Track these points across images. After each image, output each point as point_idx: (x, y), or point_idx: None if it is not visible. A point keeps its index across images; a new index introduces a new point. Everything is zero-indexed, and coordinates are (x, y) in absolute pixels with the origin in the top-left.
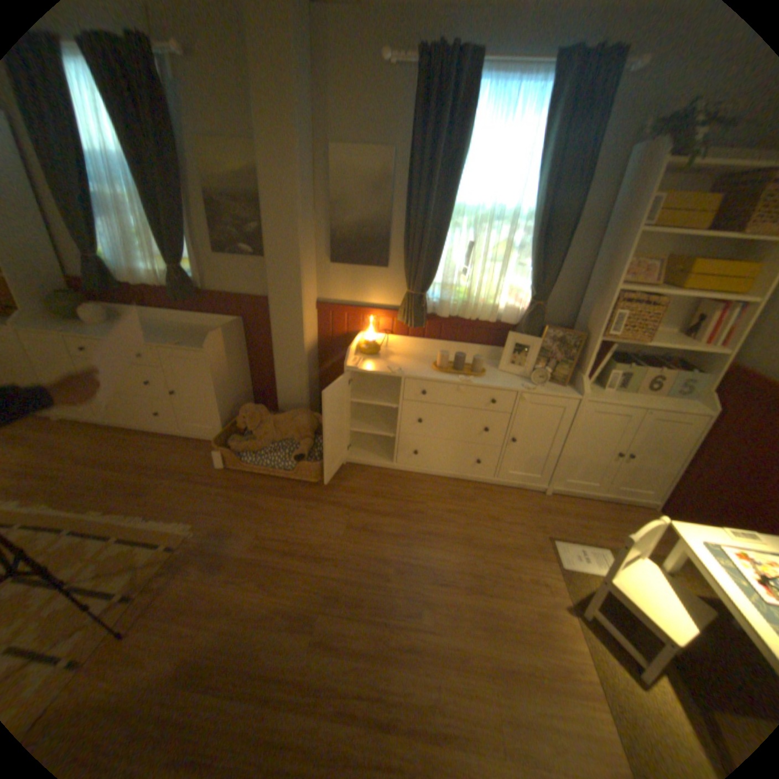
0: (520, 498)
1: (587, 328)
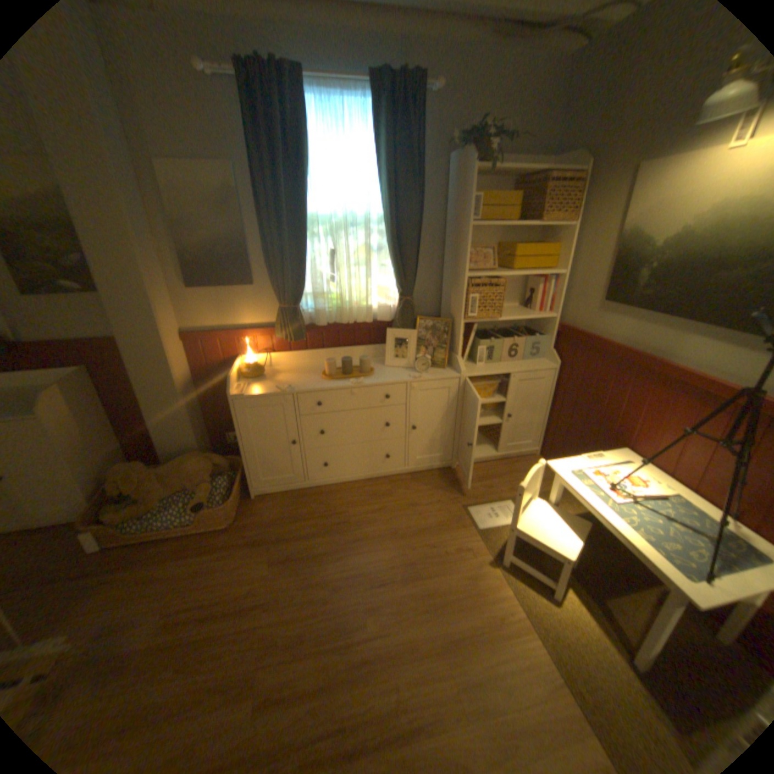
0: (431, 478)
1: (450, 314)
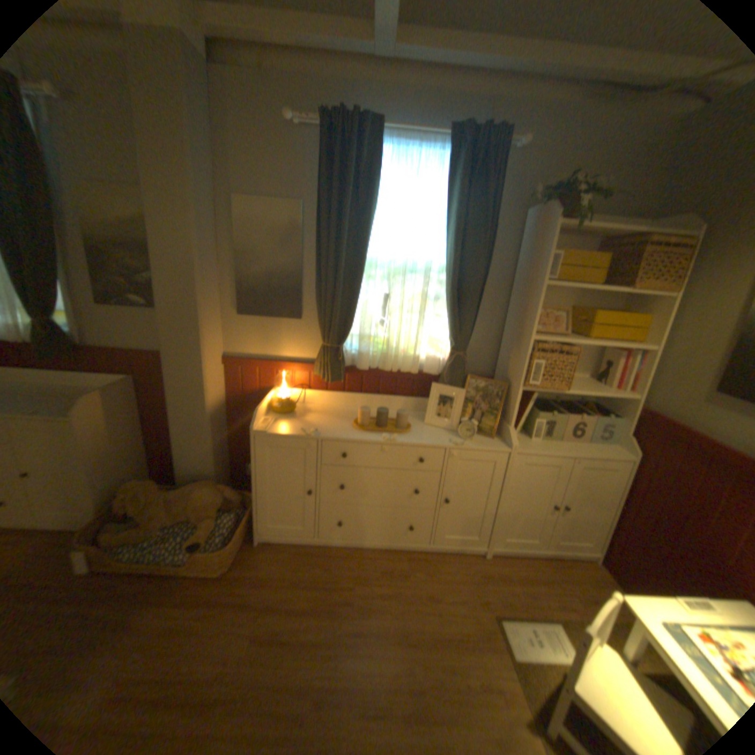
0: (459, 566)
1: (507, 377)
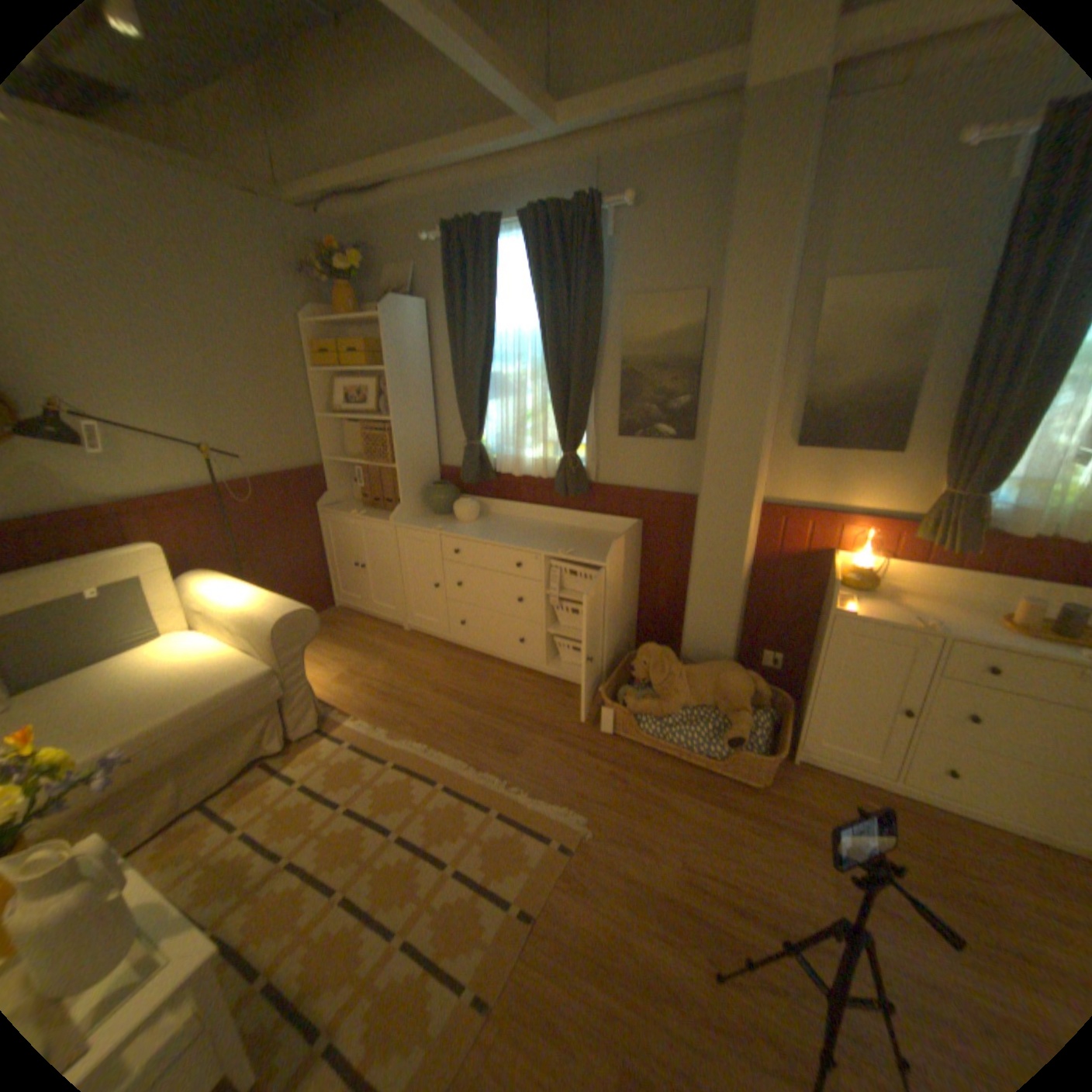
0: None
1: None
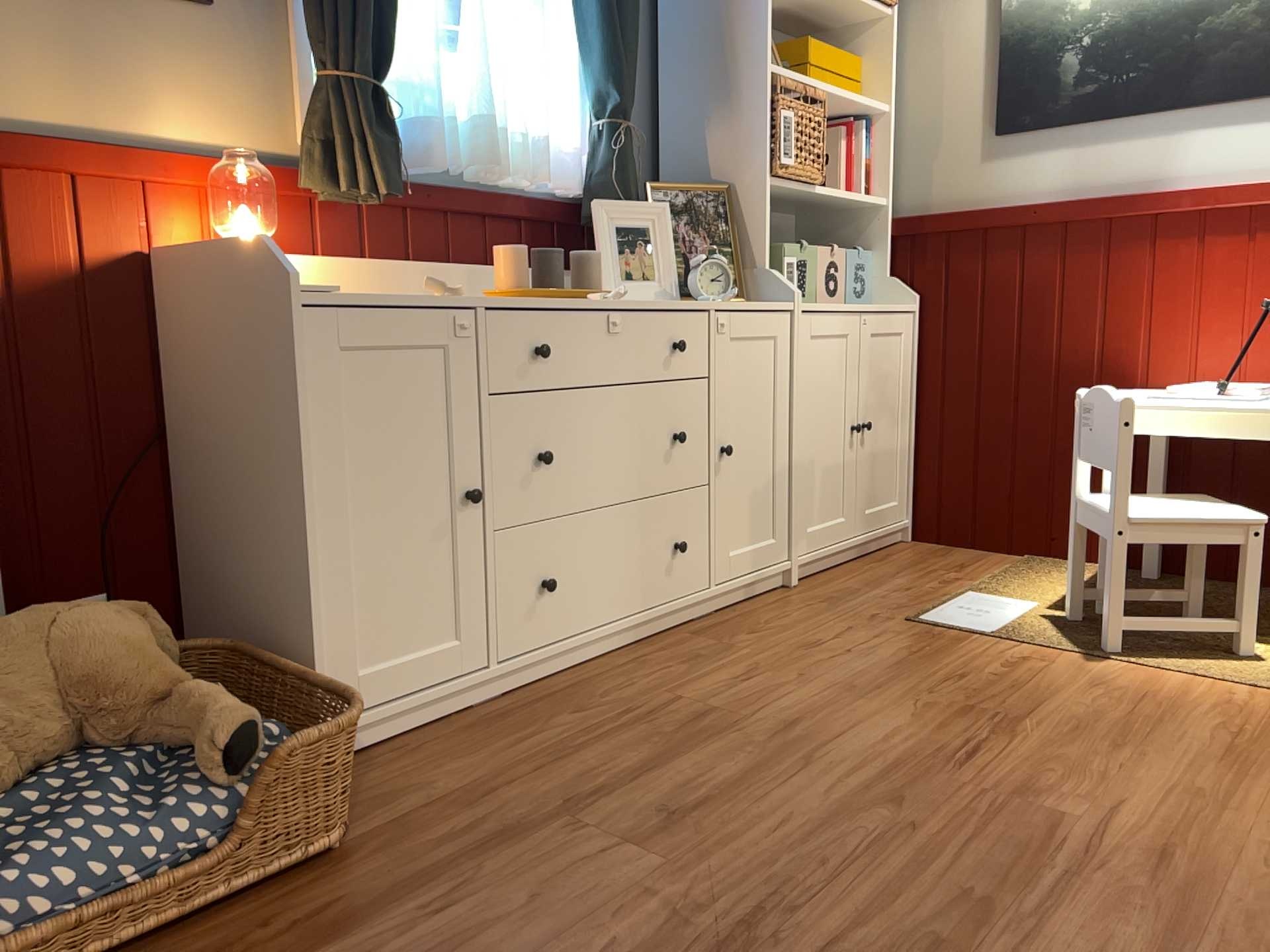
0: (771, 606)
1: (714, 178)
